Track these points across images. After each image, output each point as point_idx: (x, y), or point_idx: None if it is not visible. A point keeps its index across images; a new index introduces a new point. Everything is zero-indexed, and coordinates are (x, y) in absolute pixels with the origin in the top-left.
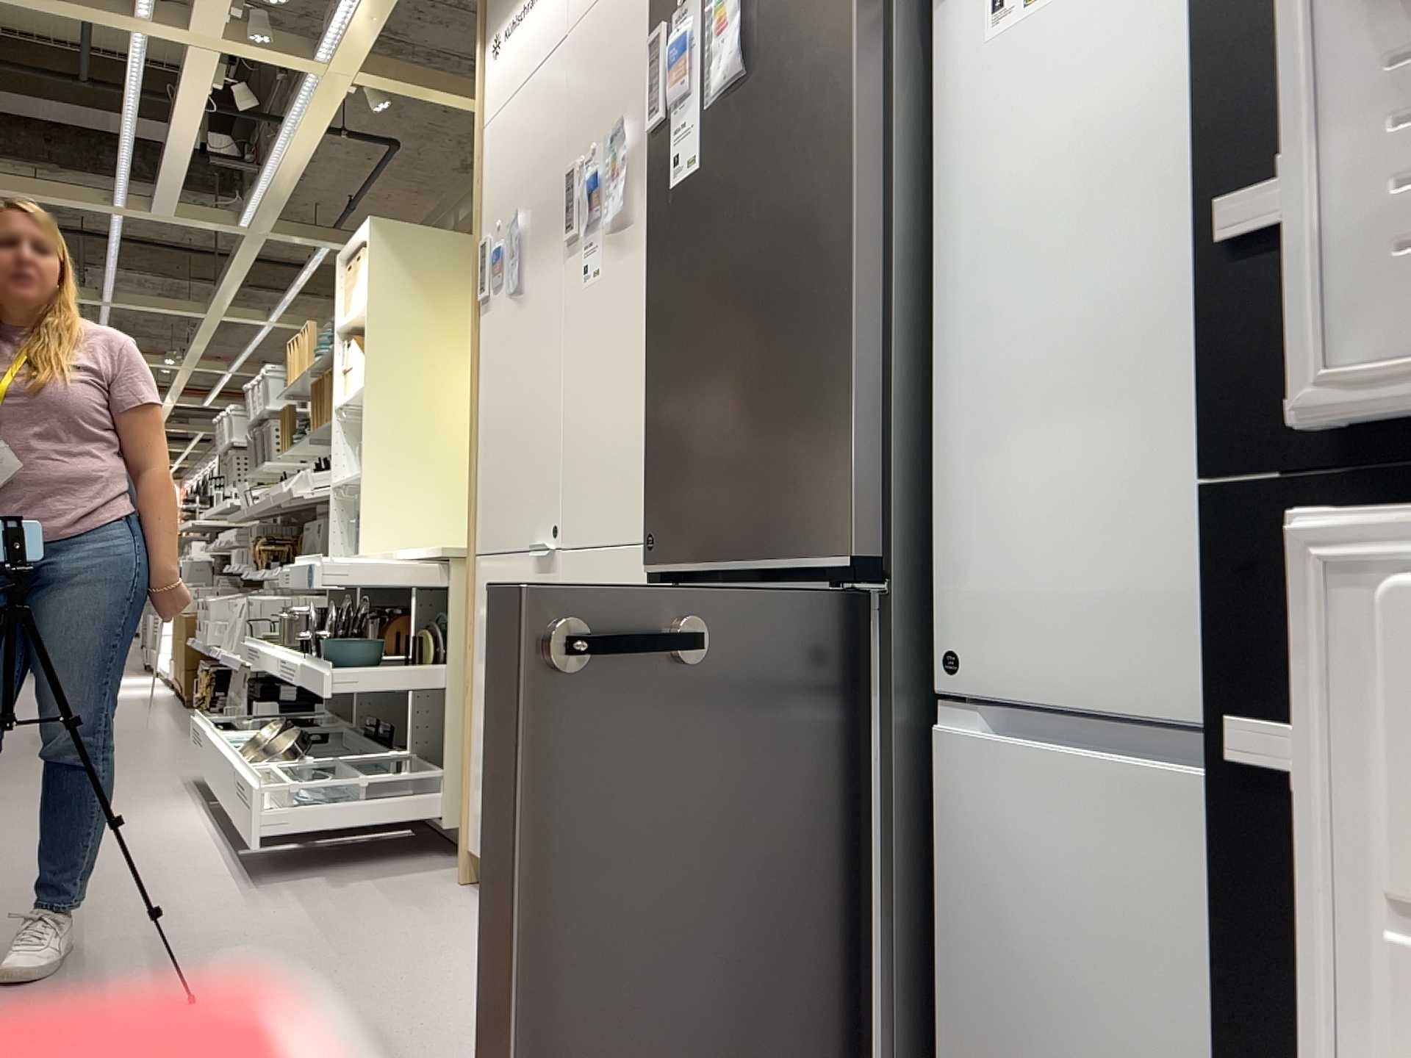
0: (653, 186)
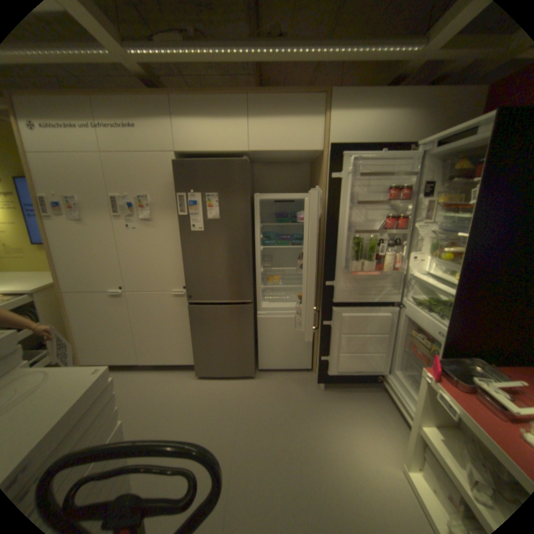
0: (183, 227)
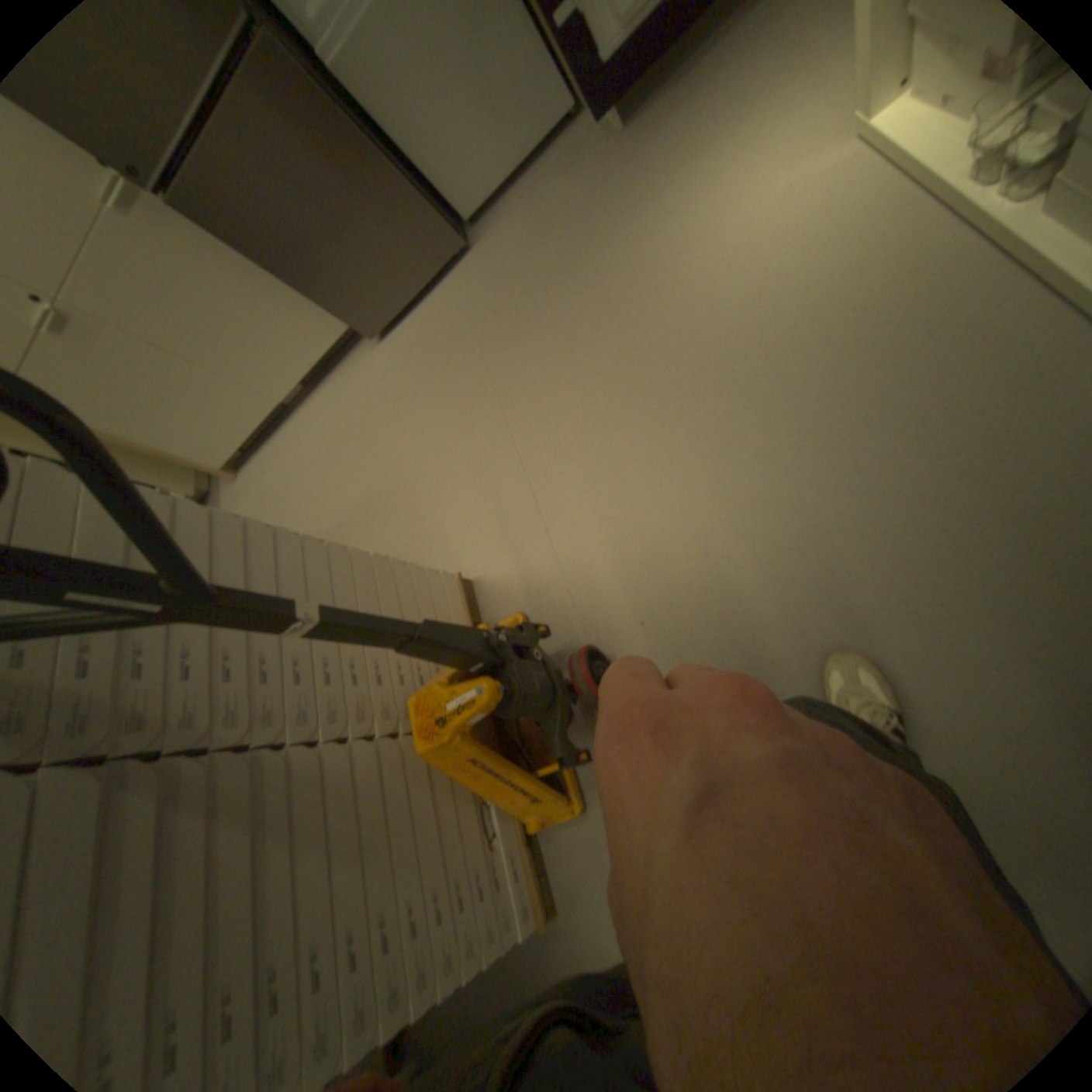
0: None
